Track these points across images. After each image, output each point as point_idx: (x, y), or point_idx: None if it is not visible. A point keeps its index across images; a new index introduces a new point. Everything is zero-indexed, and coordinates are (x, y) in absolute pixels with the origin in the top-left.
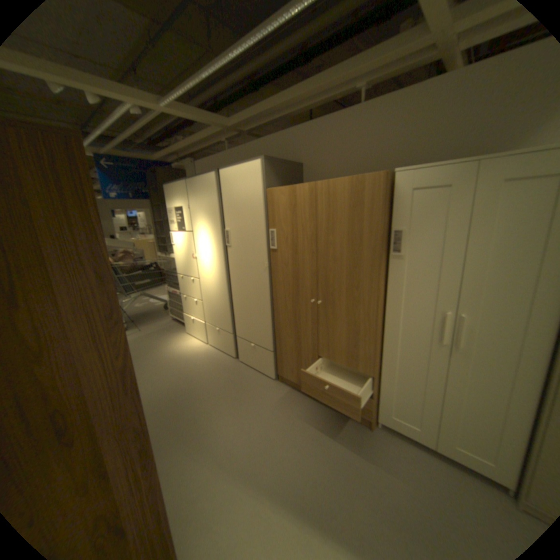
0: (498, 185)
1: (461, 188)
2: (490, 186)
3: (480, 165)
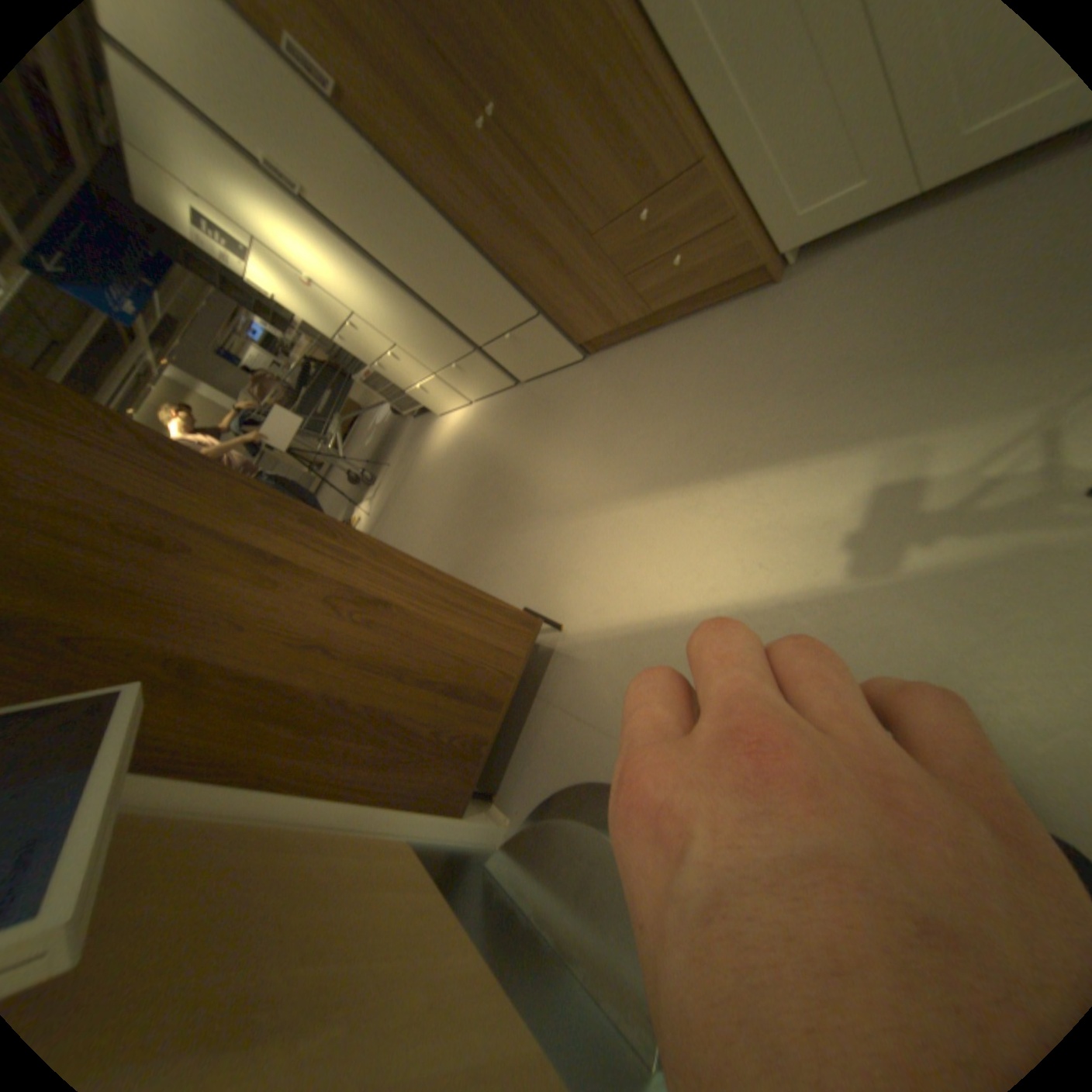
0: None
1: None
2: None
3: None
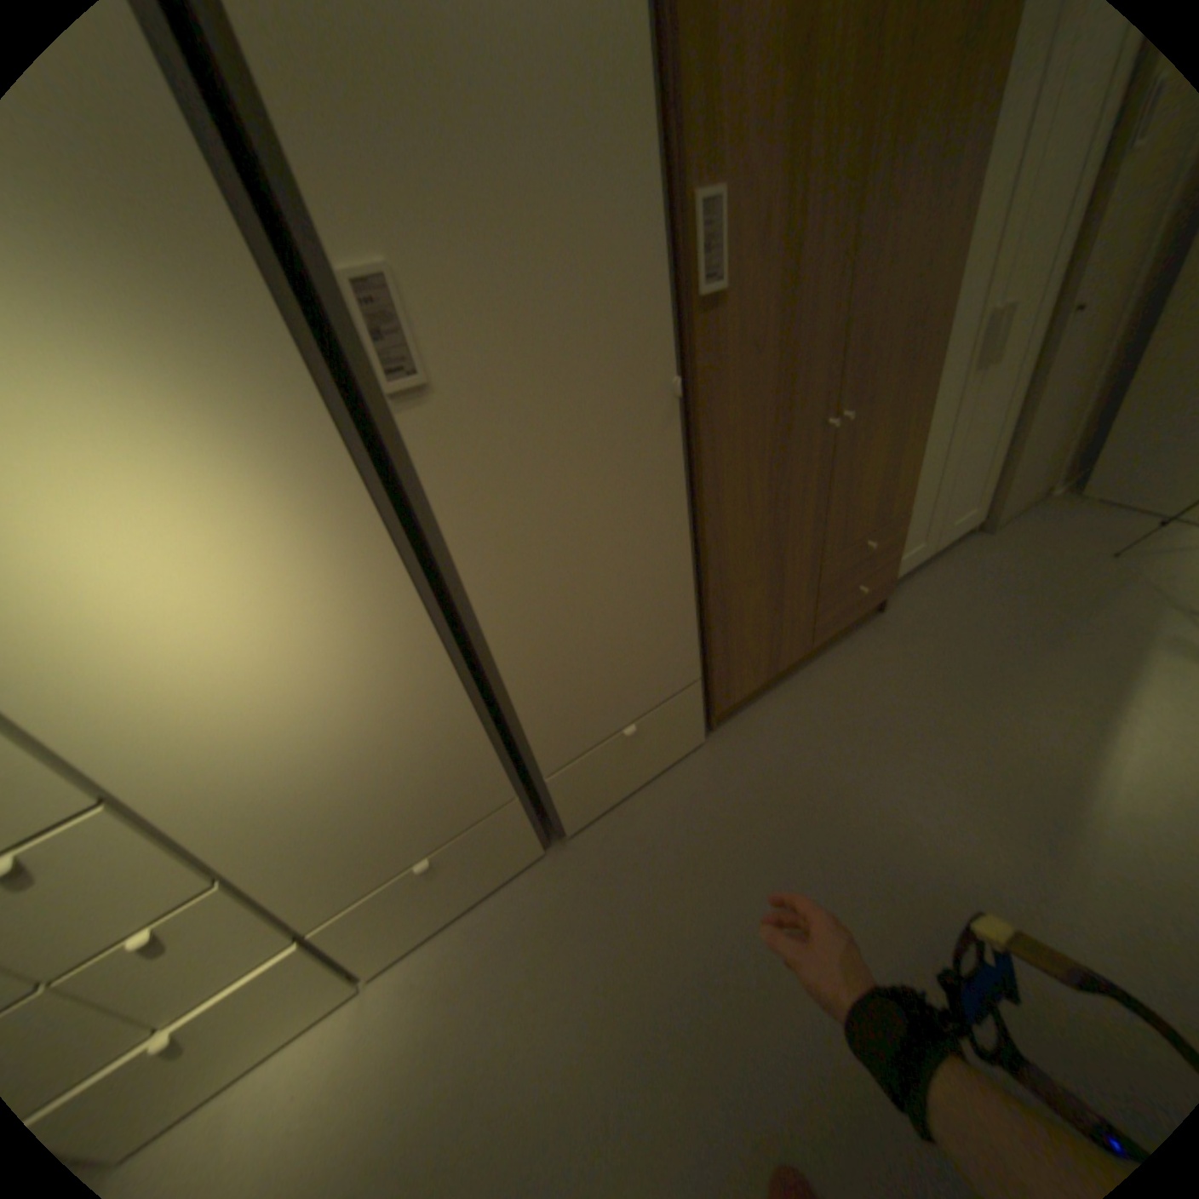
0: None
1: None
2: None
3: None
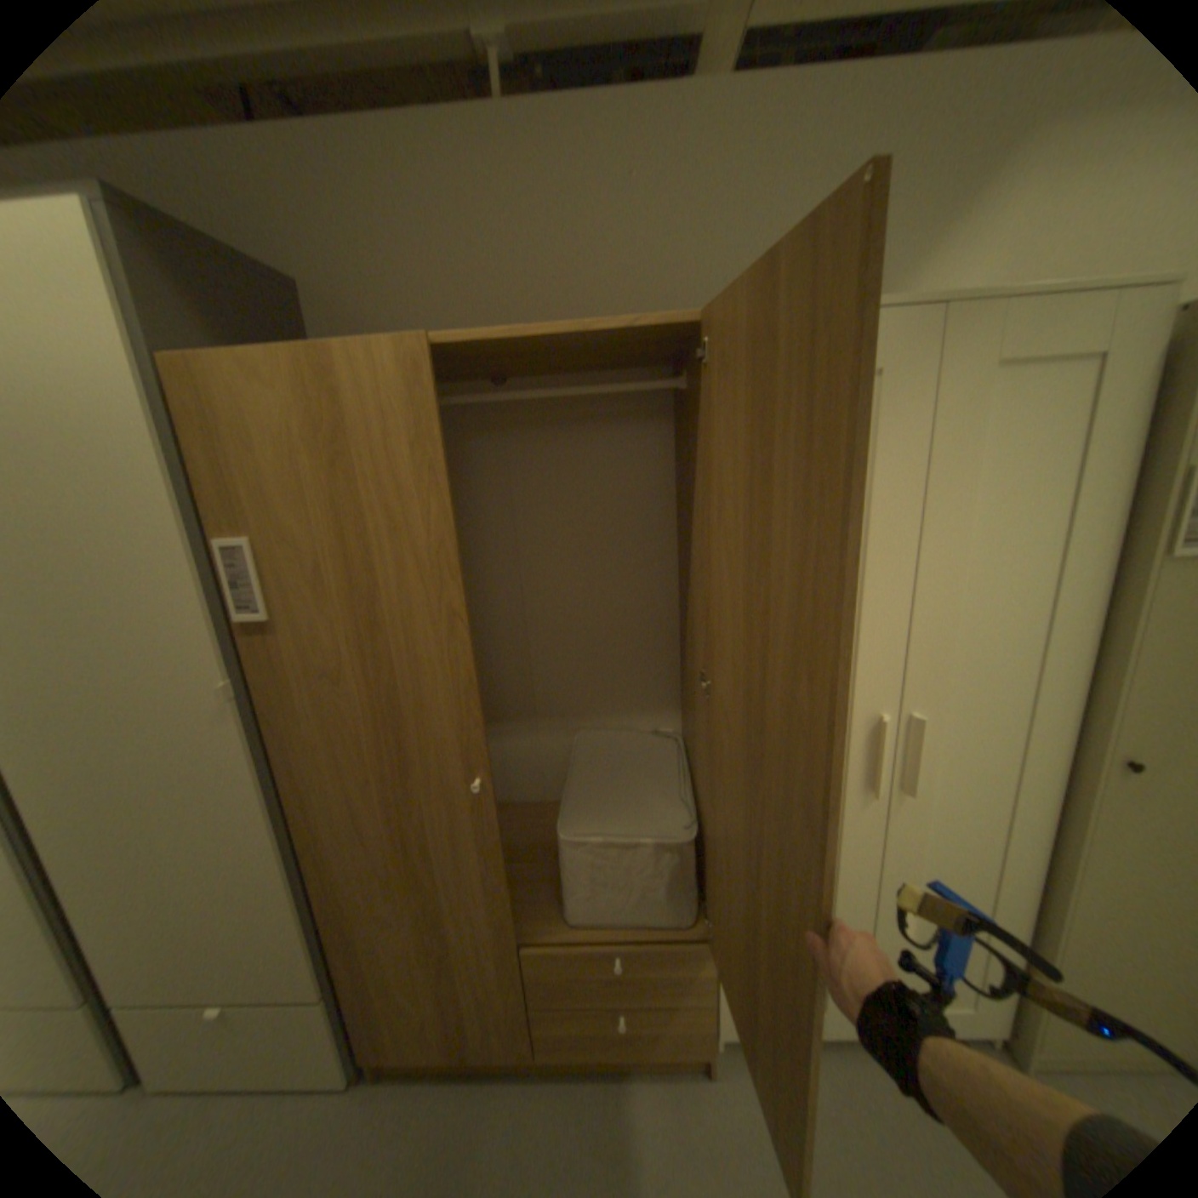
0: (986, 374)
1: (904, 381)
2: (970, 376)
3: (949, 317)
